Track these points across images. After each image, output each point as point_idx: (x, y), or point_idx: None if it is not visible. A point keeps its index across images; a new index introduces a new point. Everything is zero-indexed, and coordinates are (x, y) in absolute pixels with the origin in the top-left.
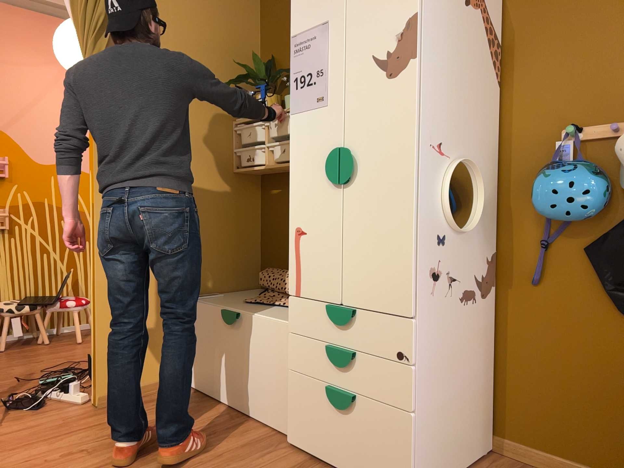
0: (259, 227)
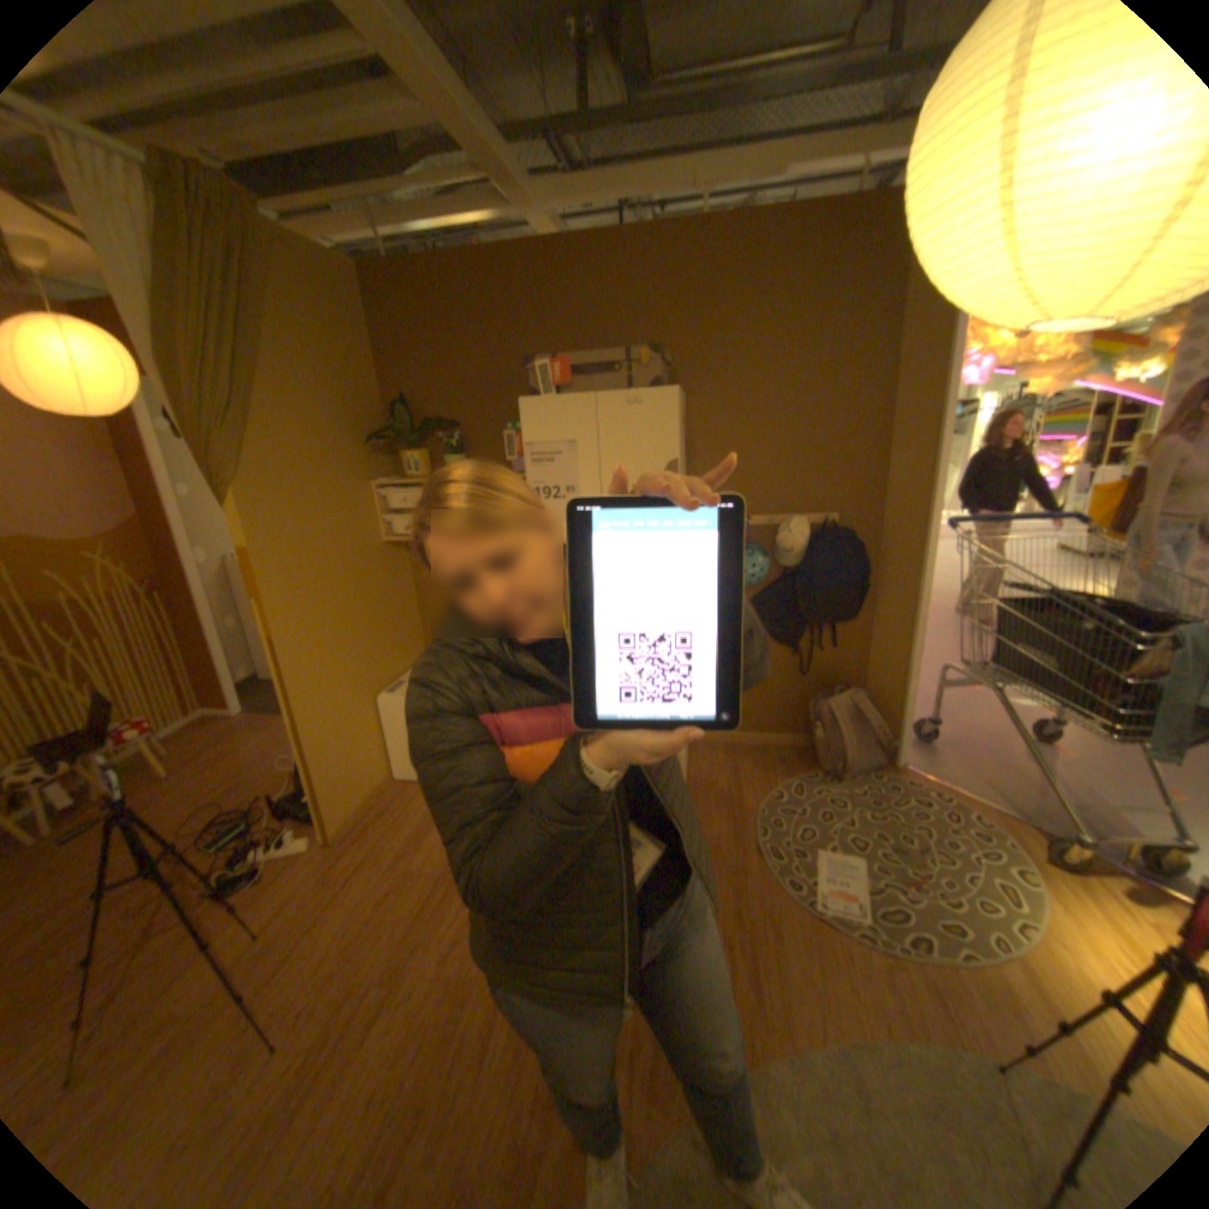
0: (414, 593)
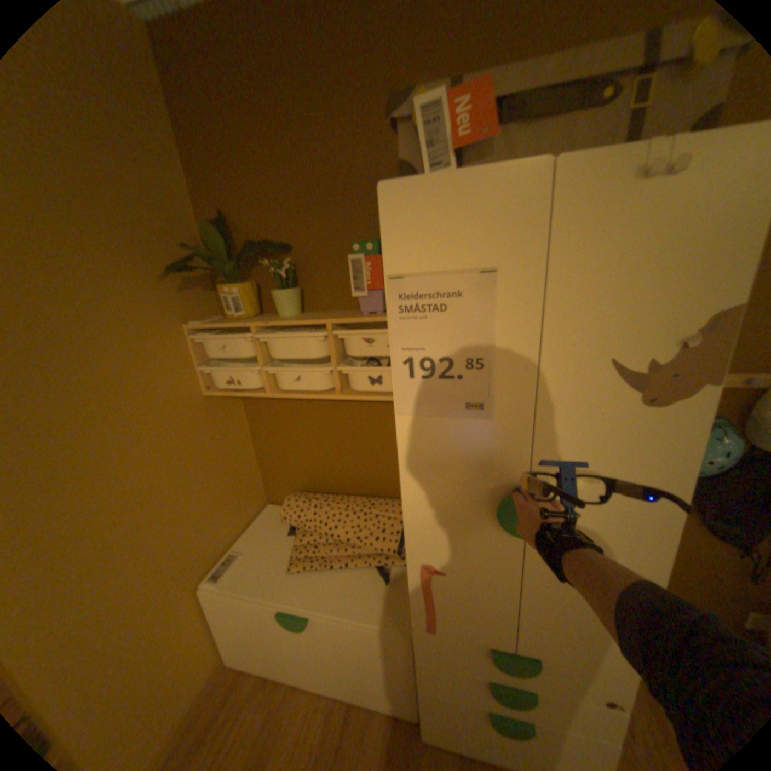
0: (252, 440)
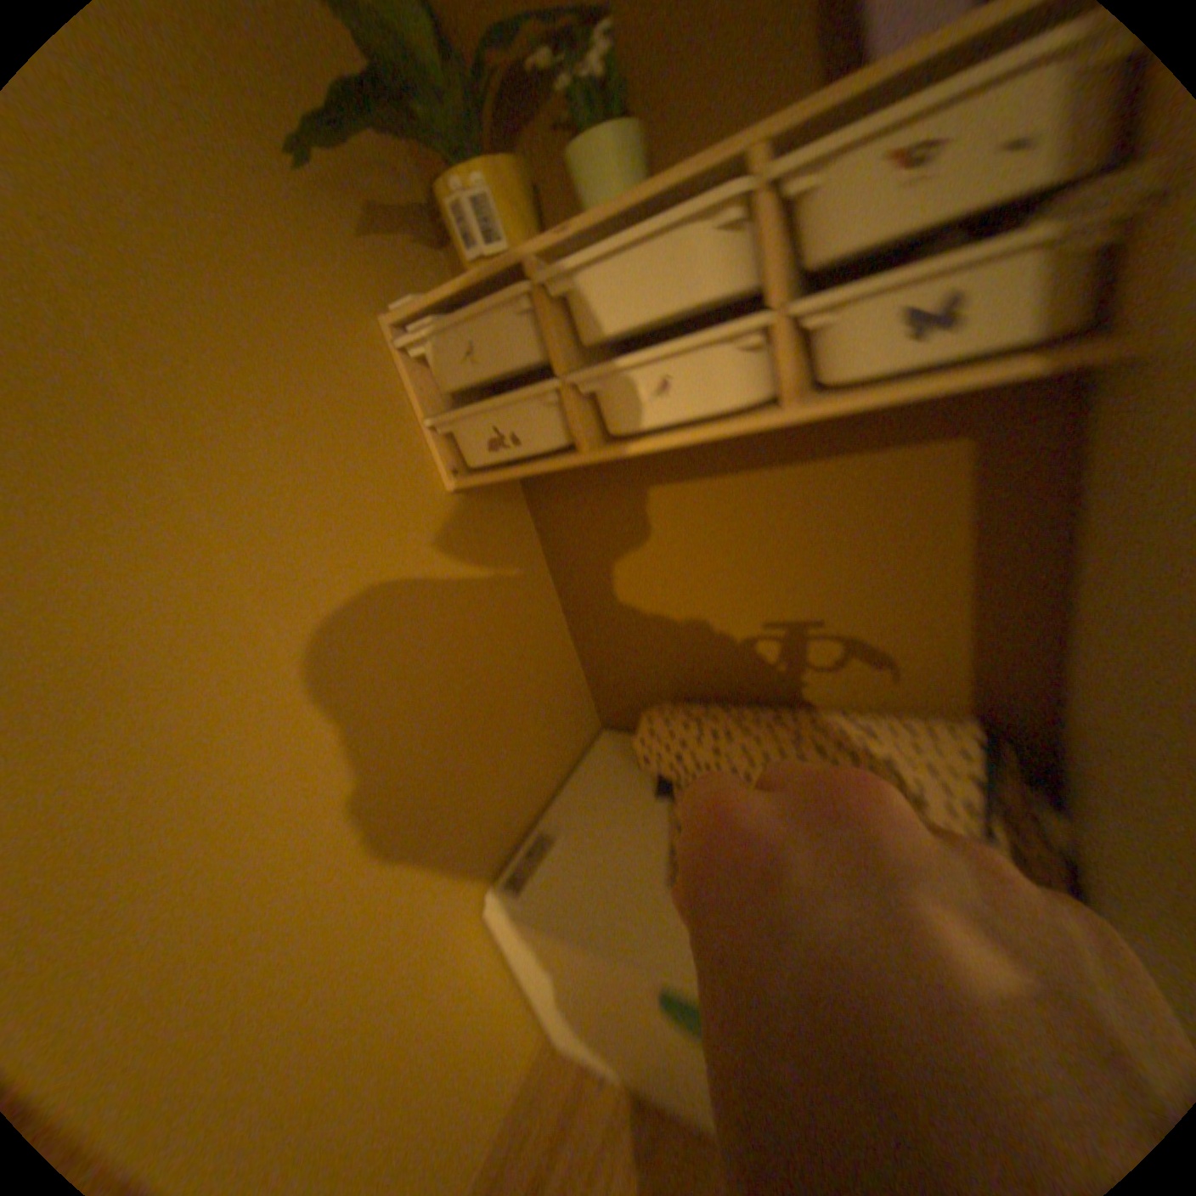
0: (557, 598)
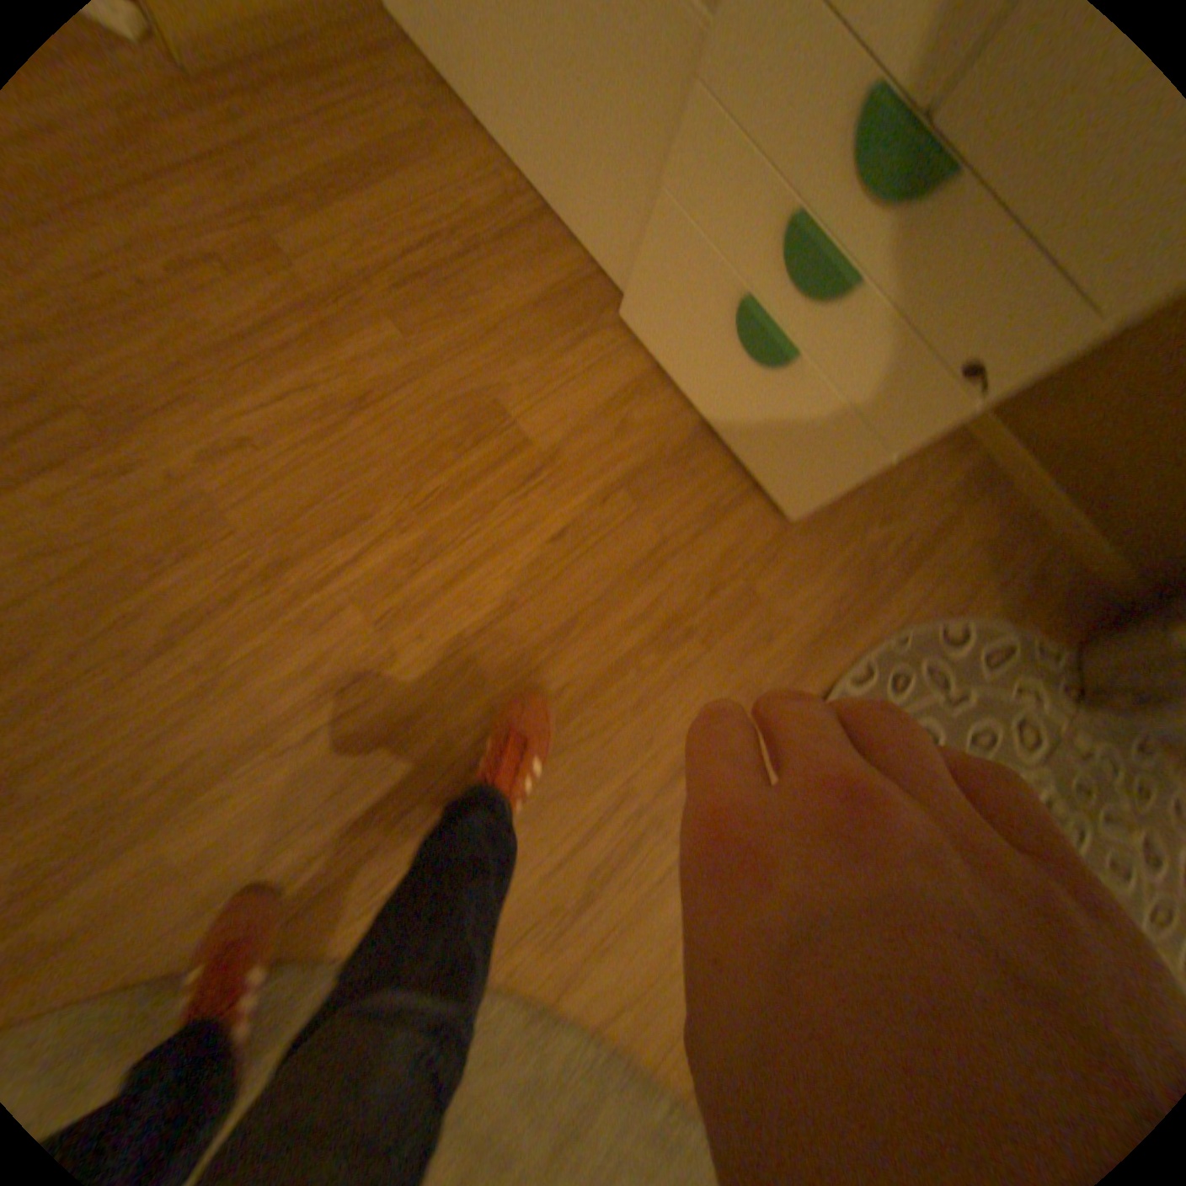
0: None
